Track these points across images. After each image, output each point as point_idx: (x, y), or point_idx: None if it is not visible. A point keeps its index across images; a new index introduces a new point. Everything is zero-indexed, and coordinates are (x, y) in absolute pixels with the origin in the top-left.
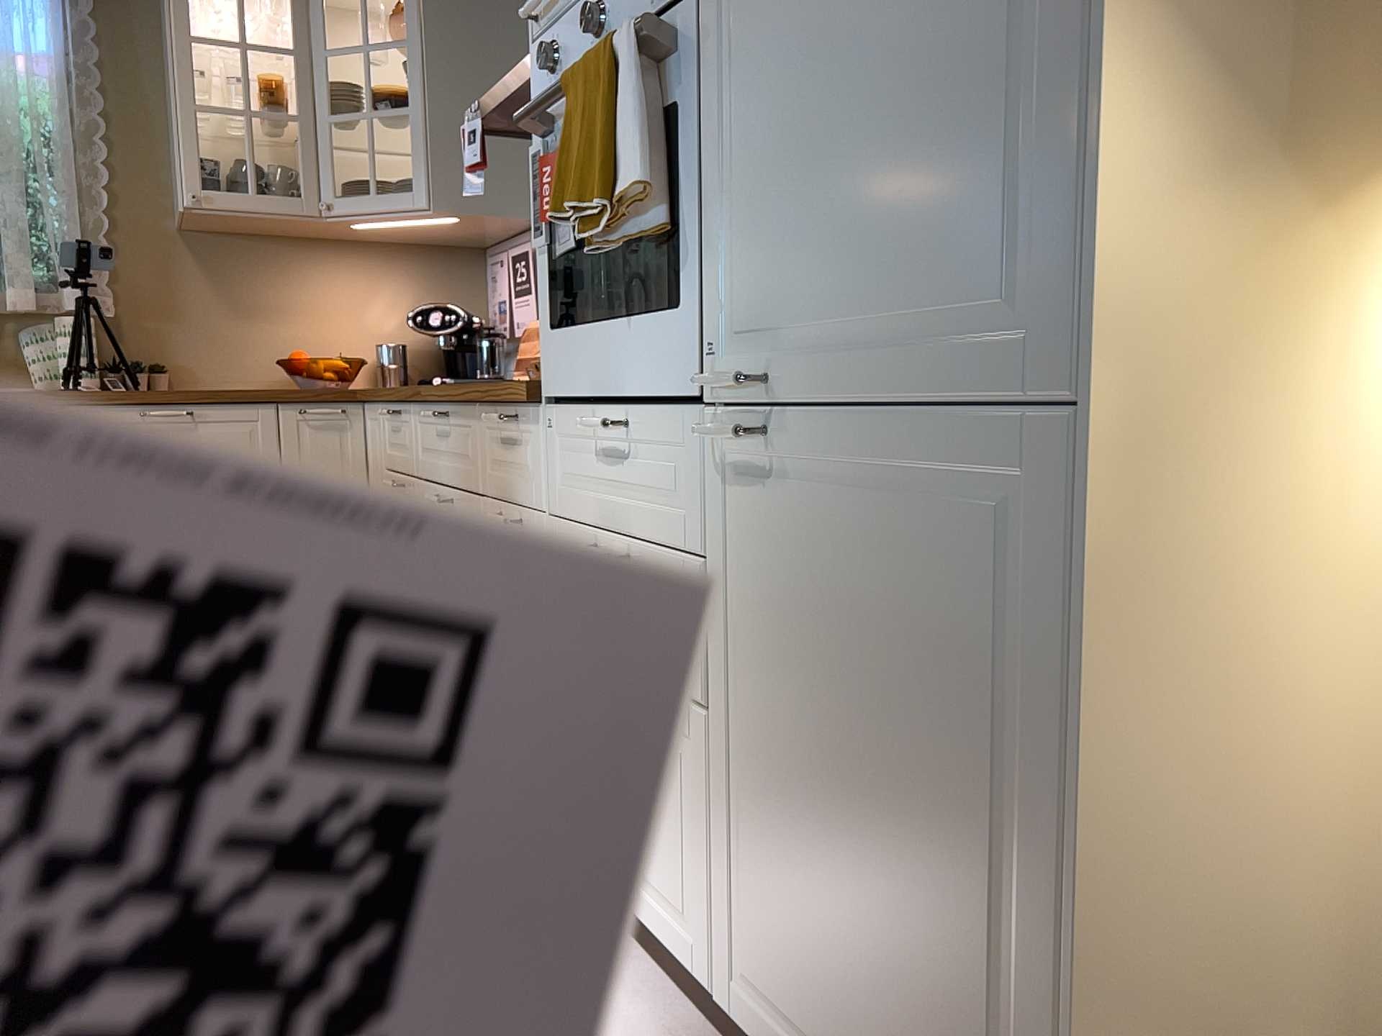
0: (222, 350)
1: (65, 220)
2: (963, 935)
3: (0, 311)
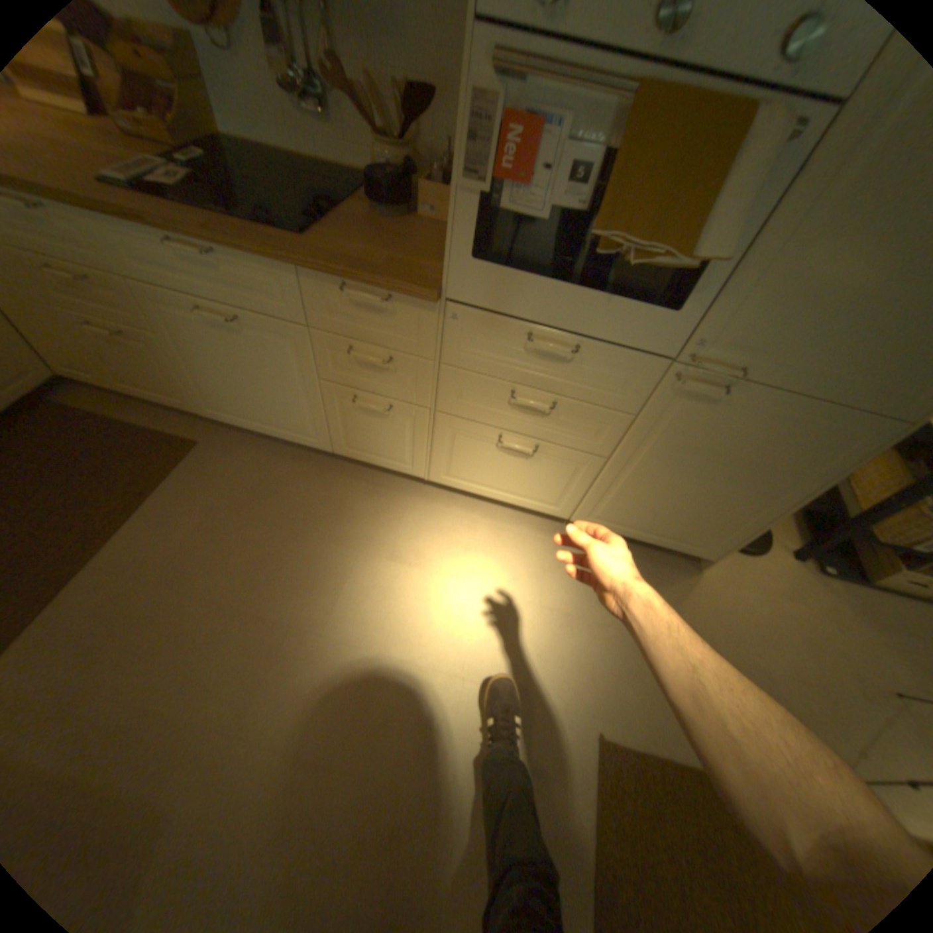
0: None
1: None
2: (732, 508)
3: None
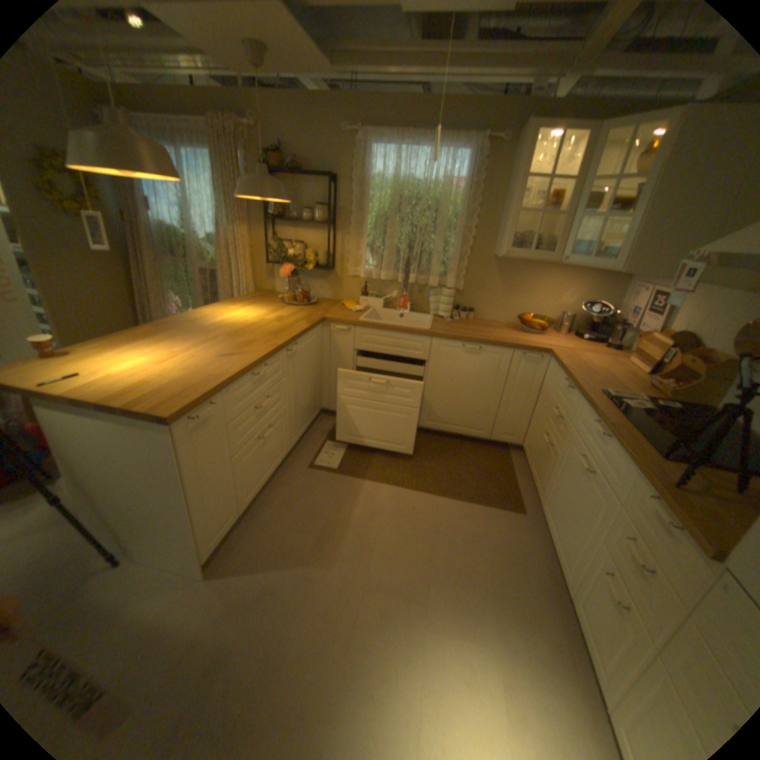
0: (496, 305)
1: (454, 251)
2: None
3: (425, 283)
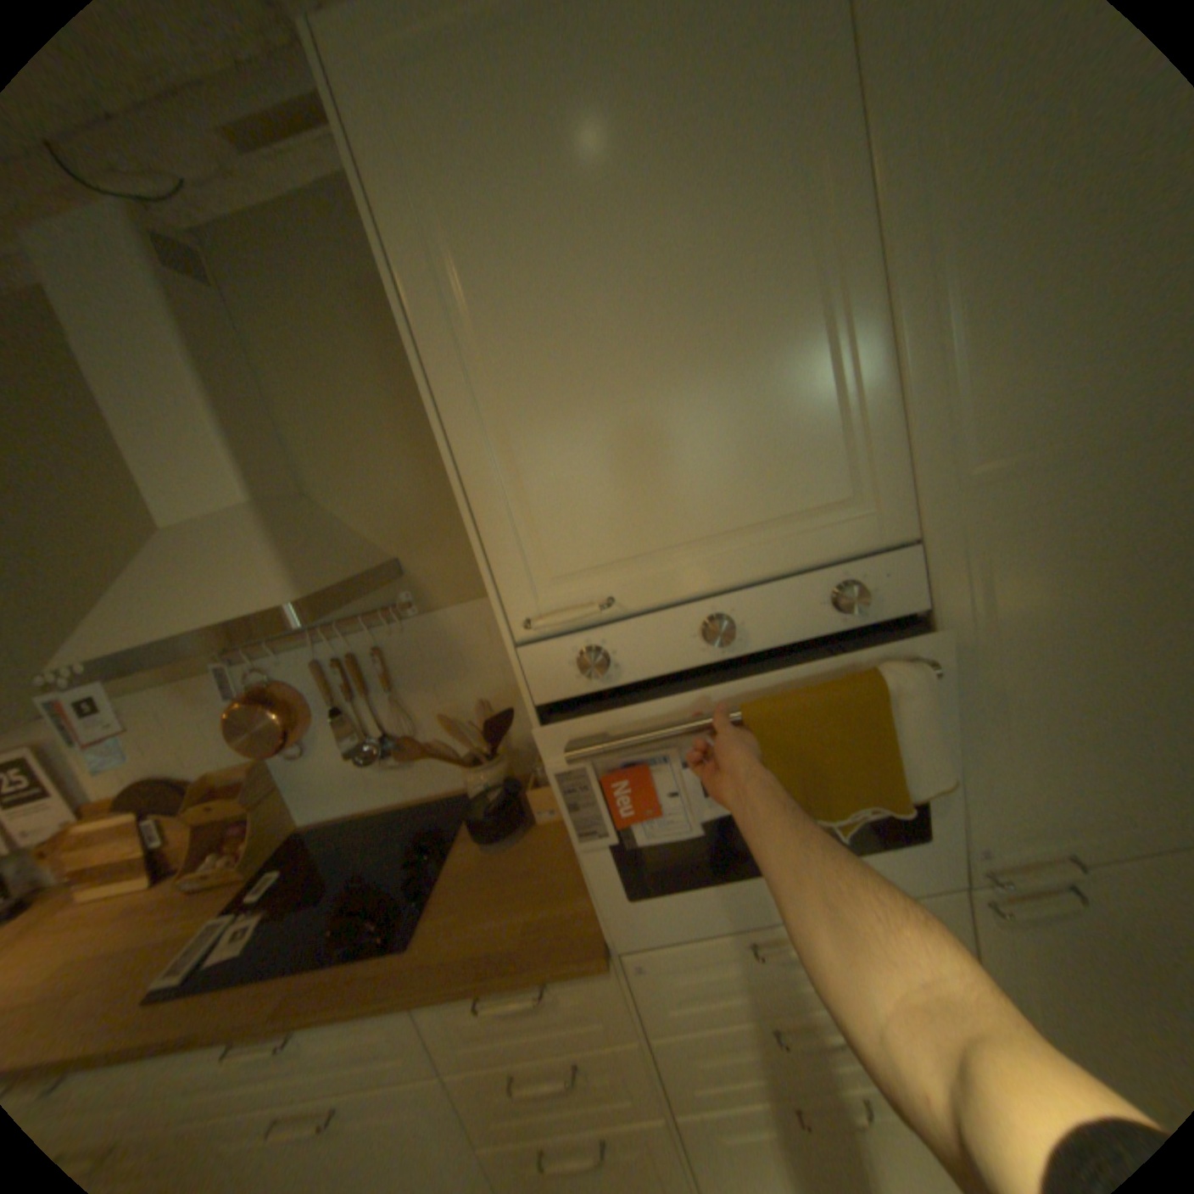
0: None
1: None
2: None
3: None
